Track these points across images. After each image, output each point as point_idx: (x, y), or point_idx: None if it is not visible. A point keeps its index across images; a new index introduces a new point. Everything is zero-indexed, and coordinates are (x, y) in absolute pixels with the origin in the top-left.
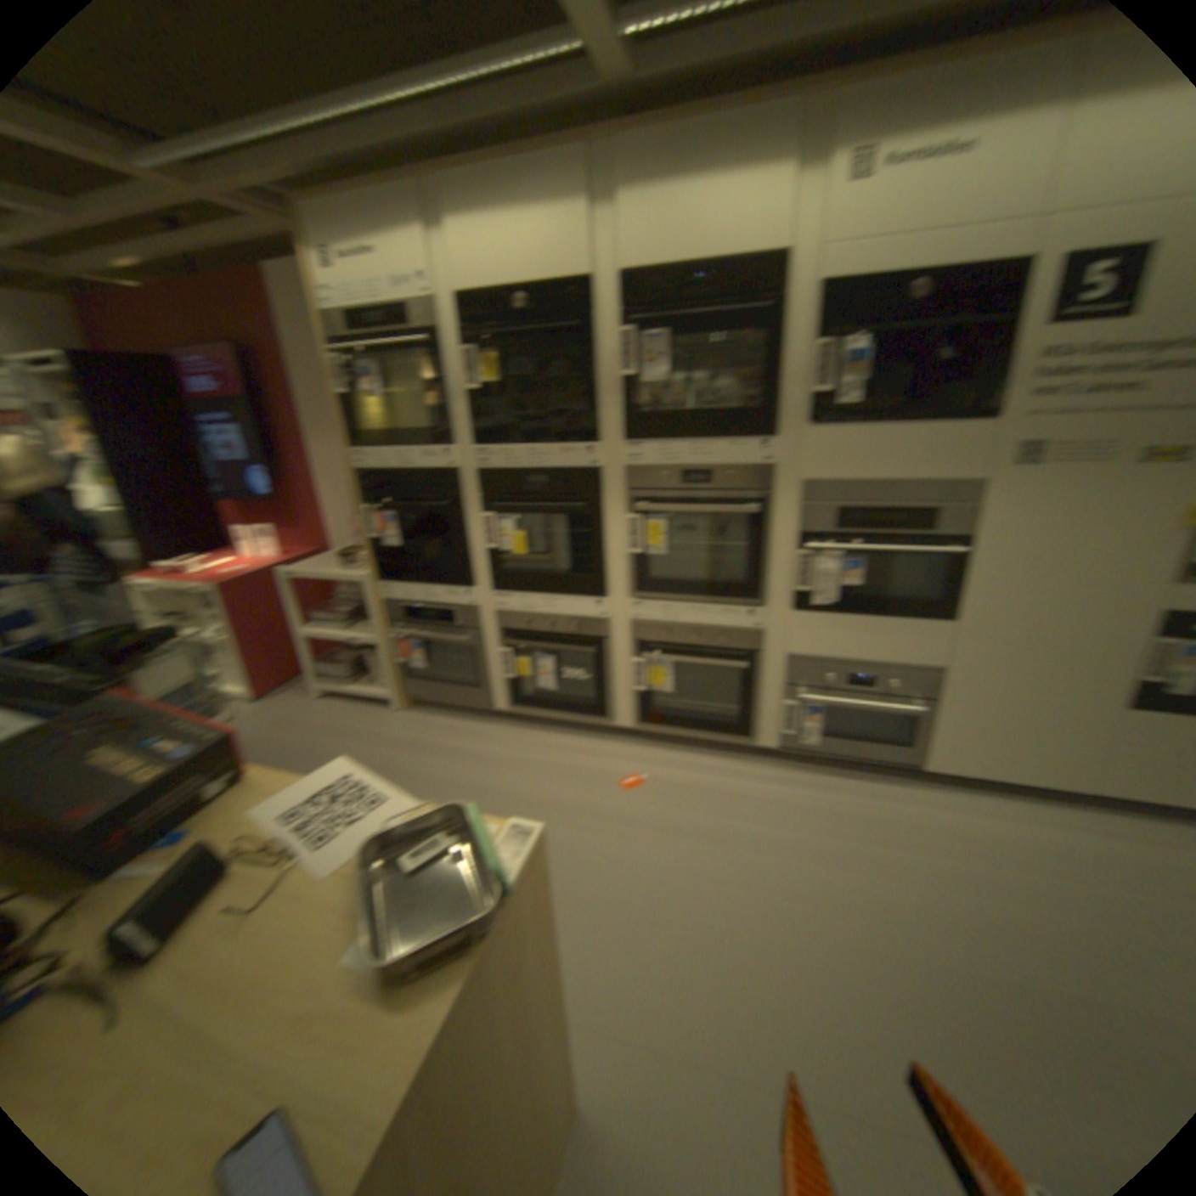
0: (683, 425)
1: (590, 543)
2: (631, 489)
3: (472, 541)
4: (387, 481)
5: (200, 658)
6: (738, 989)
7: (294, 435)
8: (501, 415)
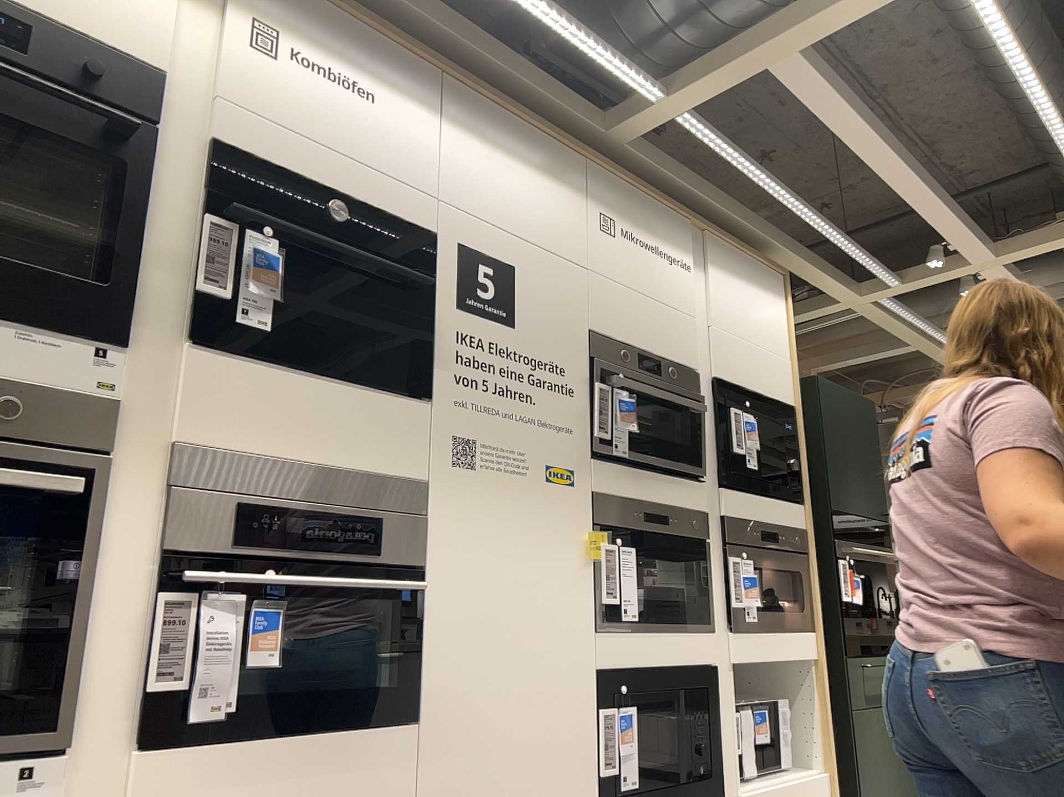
0: None
1: None
2: None
3: None
4: None
5: None
6: None
7: None
8: None
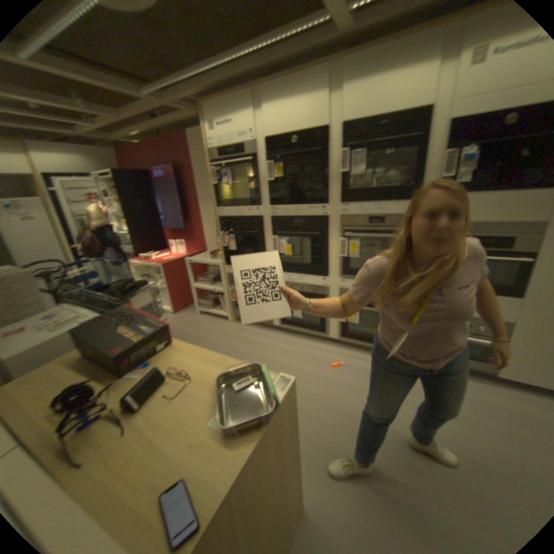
0: (374, 193)
1: (324, 250)
2: (346, 224)
3: (270, 248)
4: (235, 220)
5: (160, 292)
6: (388, 471)
7: (199, 201)
8: (286, 190)
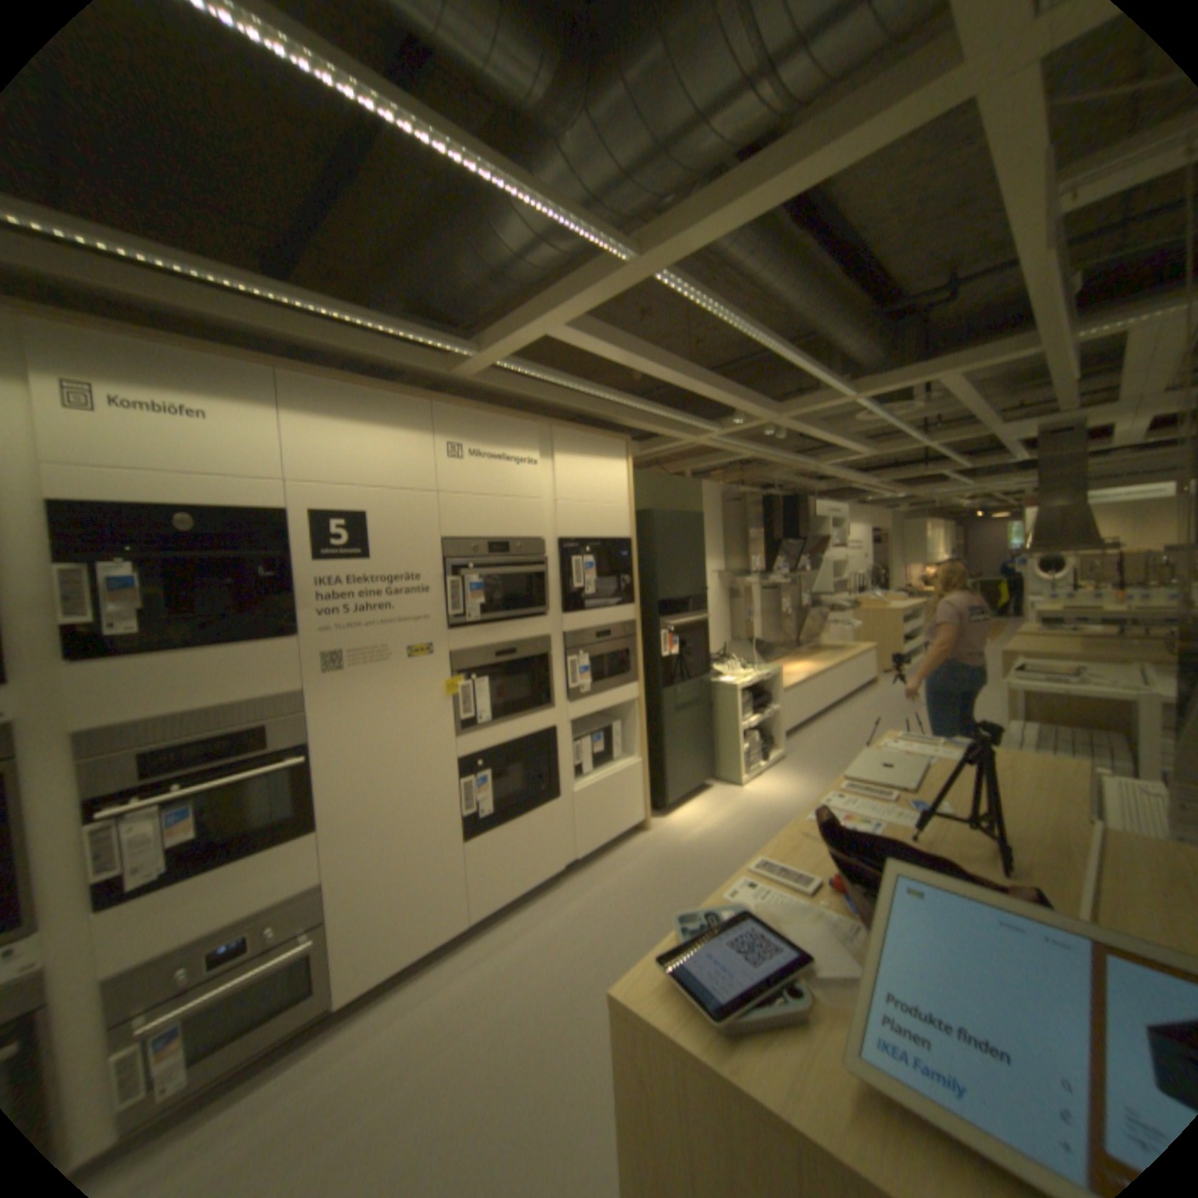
0: None
1: None
2: None
3: None
4: None
5: None
6: None
7: None
8: None
